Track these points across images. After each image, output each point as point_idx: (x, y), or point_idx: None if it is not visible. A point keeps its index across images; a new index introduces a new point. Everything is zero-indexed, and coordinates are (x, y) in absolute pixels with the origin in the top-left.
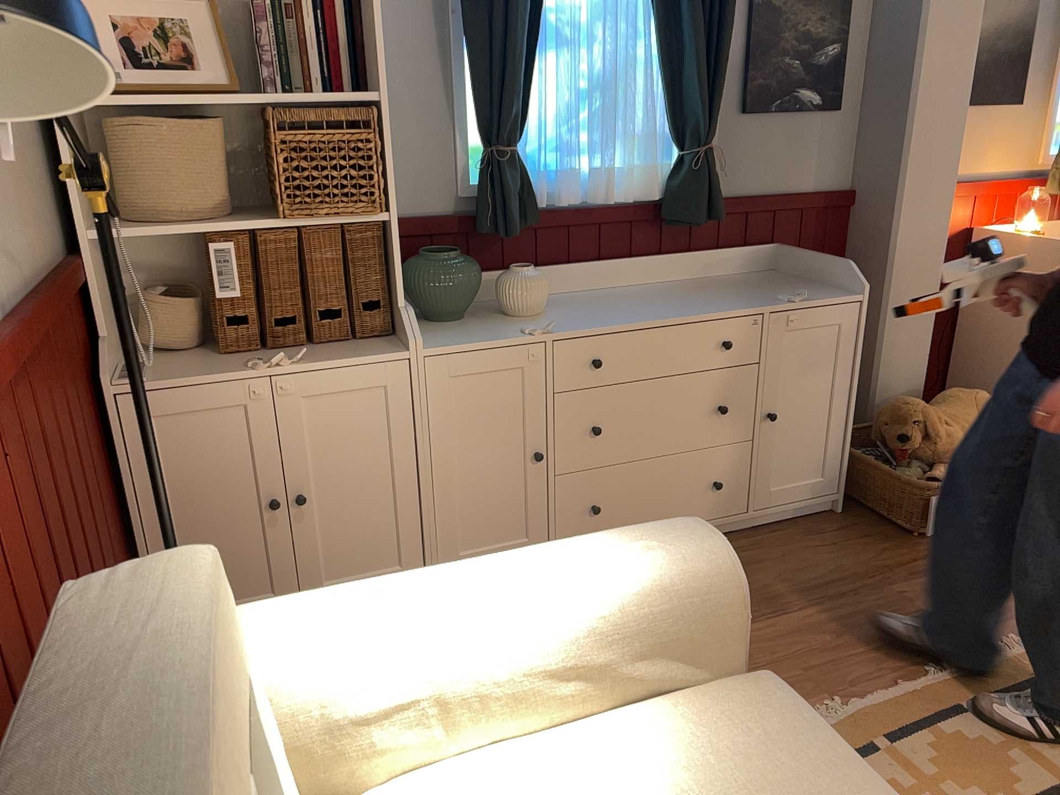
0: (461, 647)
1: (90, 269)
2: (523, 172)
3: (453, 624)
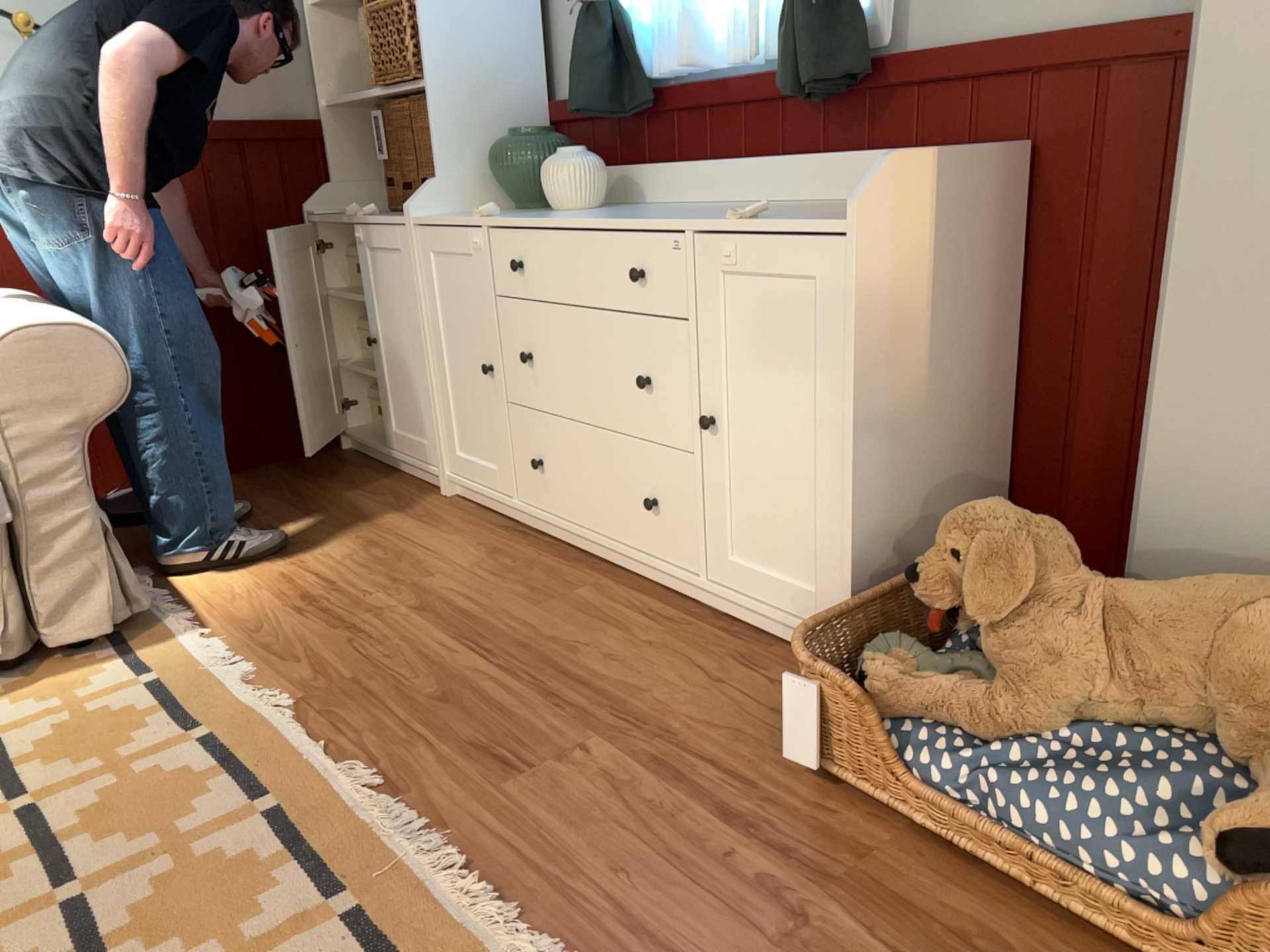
0: None
1: (327, 132)
2: (617, 32)
3: None
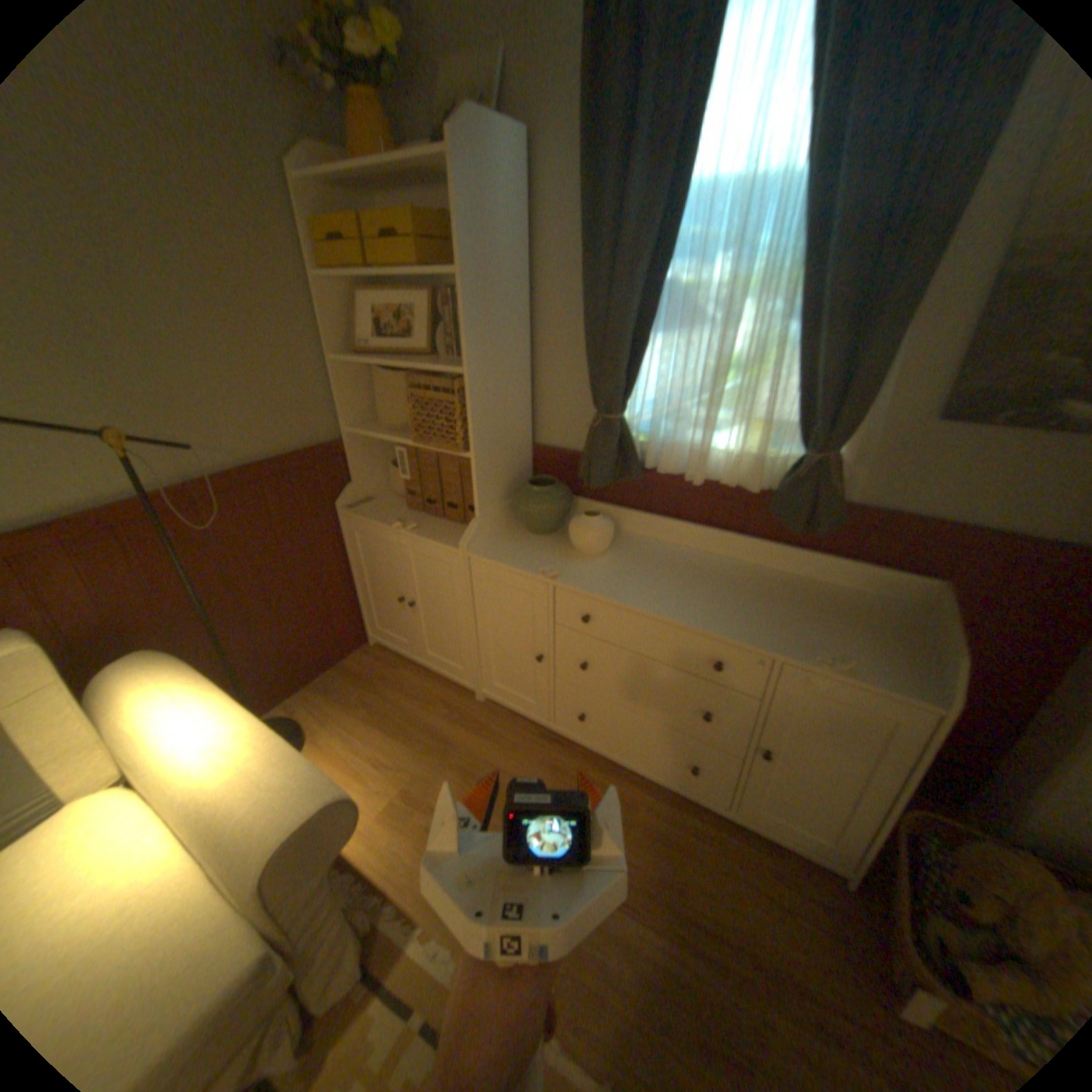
0: (152, 761)
1: (349, 444)
2: (628, 434)
3: (159, 747)
